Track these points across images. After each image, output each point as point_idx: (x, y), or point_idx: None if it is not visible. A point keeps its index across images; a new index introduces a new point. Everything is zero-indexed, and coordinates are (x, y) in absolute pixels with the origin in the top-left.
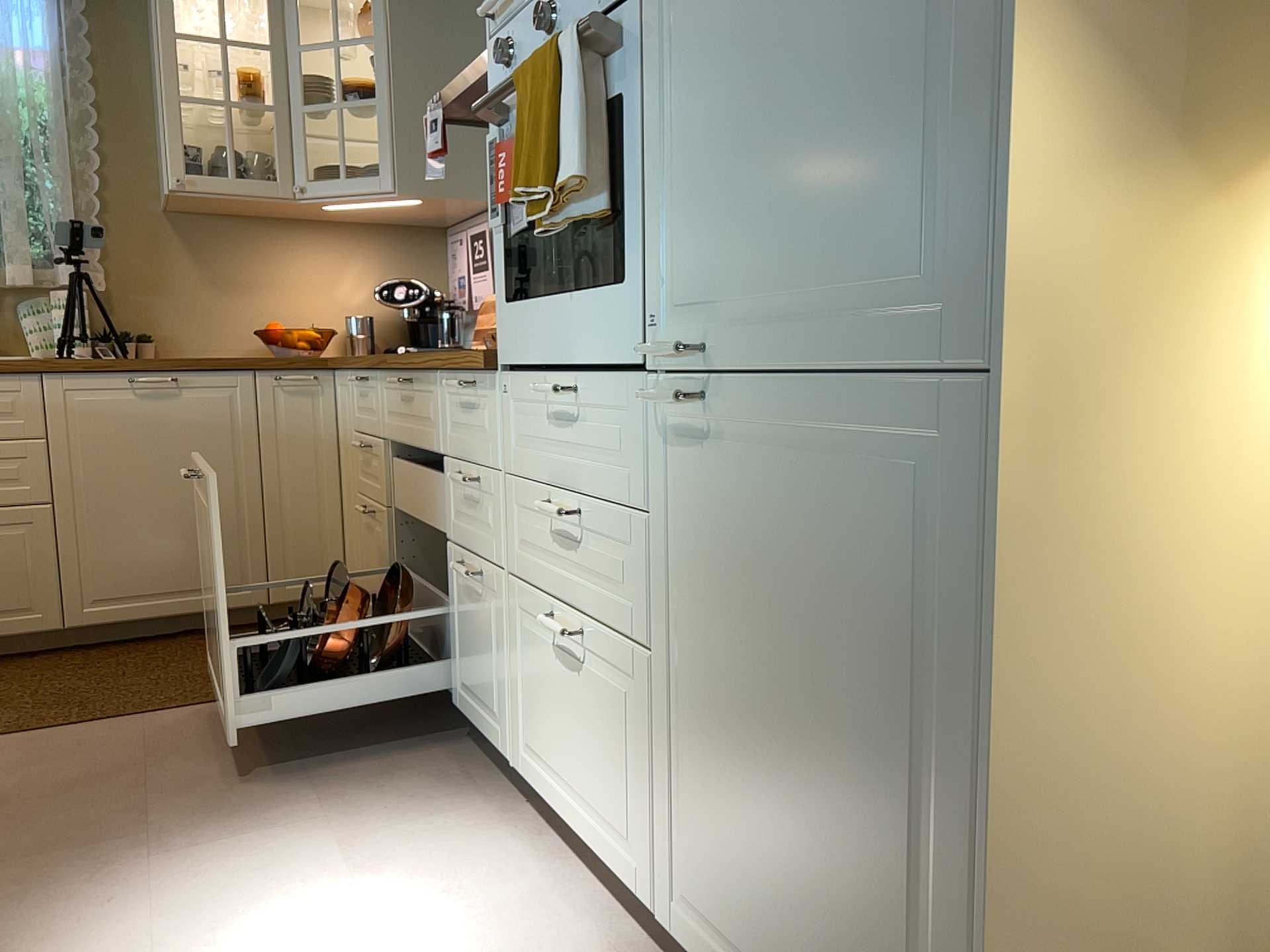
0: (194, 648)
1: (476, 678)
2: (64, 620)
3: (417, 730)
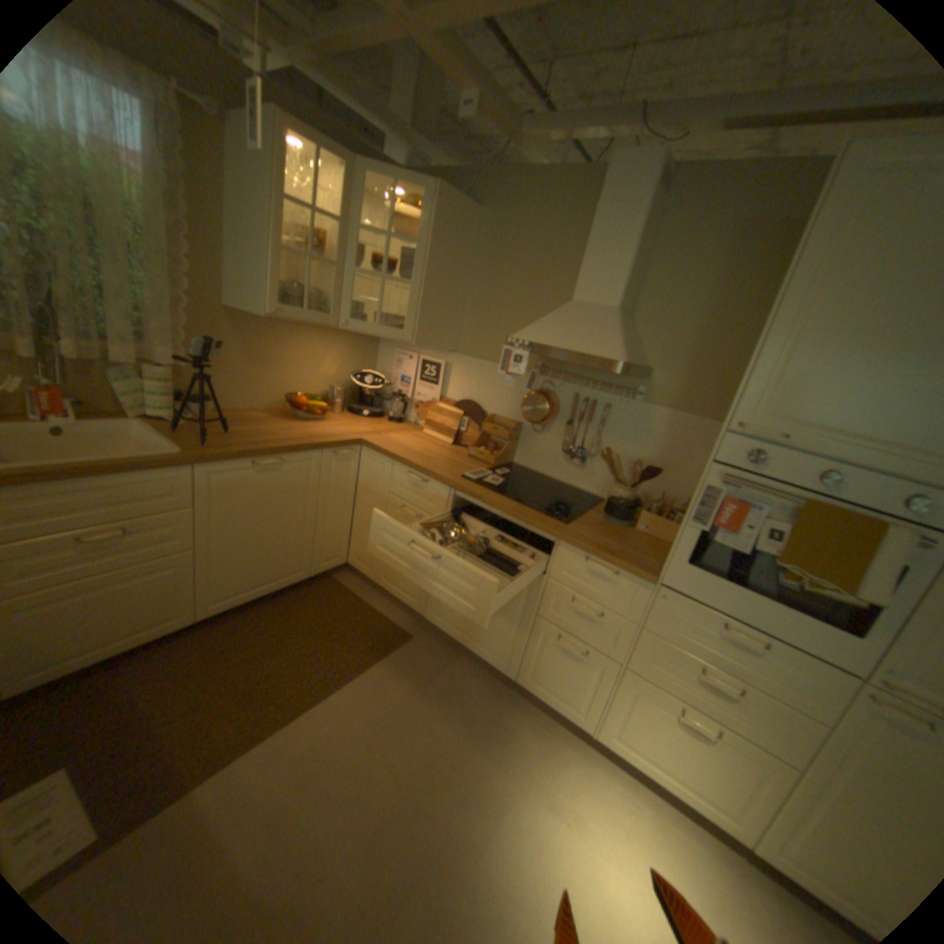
0: (279, 618)
1: (555, 686)
2: (195, 619)
3: (481, 687)
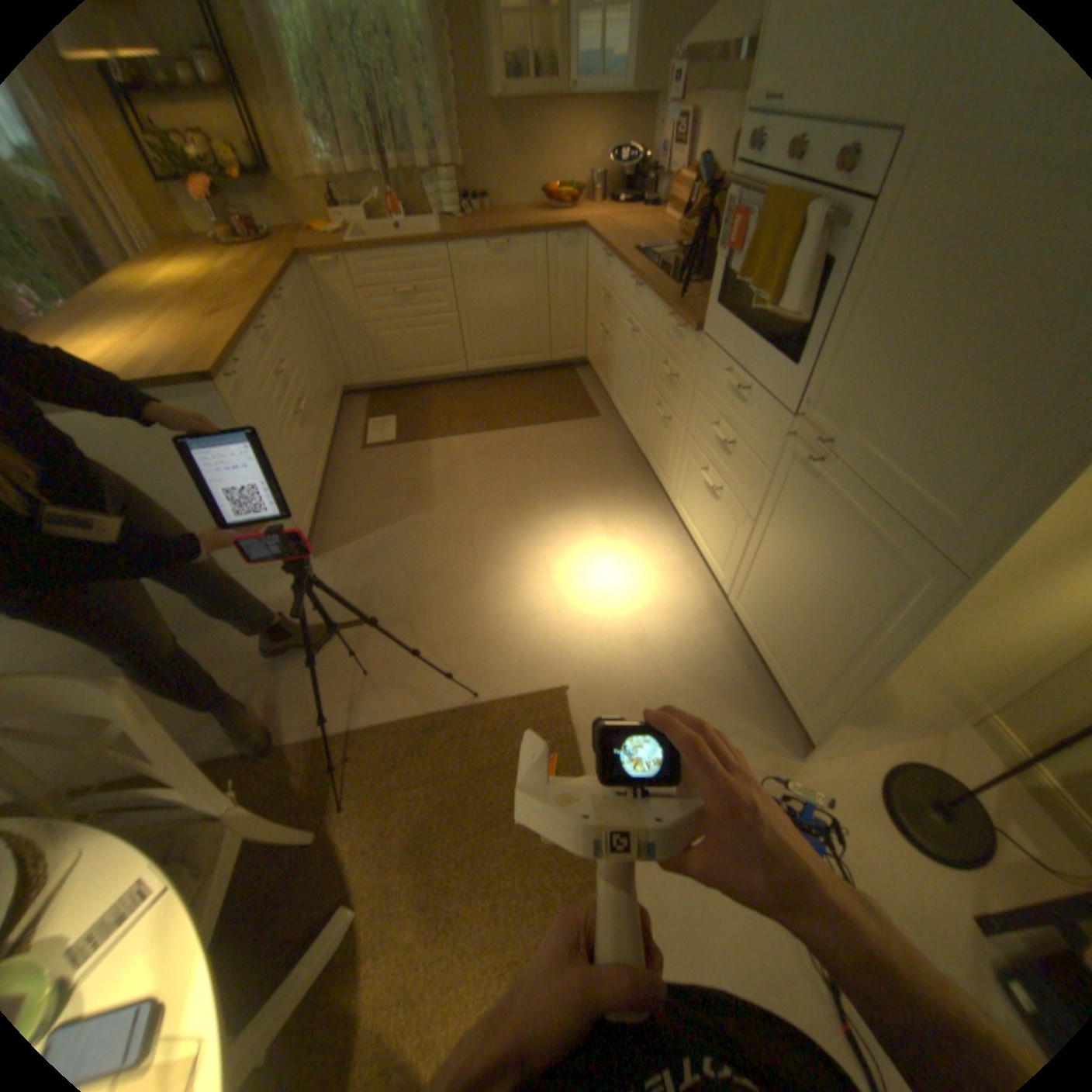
0: (519, 384)
1: (656, 454)
2: (466, 368)
3: (622, 457)
